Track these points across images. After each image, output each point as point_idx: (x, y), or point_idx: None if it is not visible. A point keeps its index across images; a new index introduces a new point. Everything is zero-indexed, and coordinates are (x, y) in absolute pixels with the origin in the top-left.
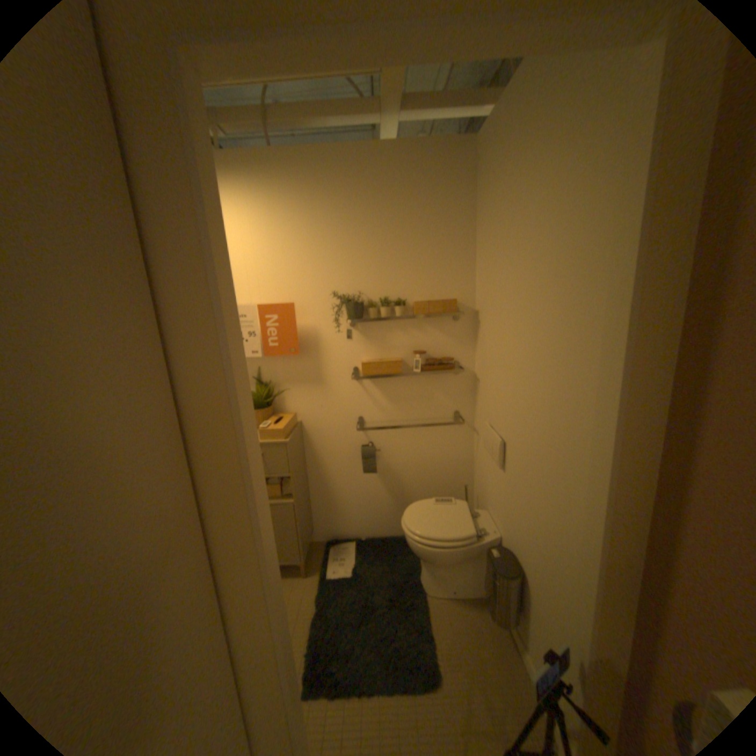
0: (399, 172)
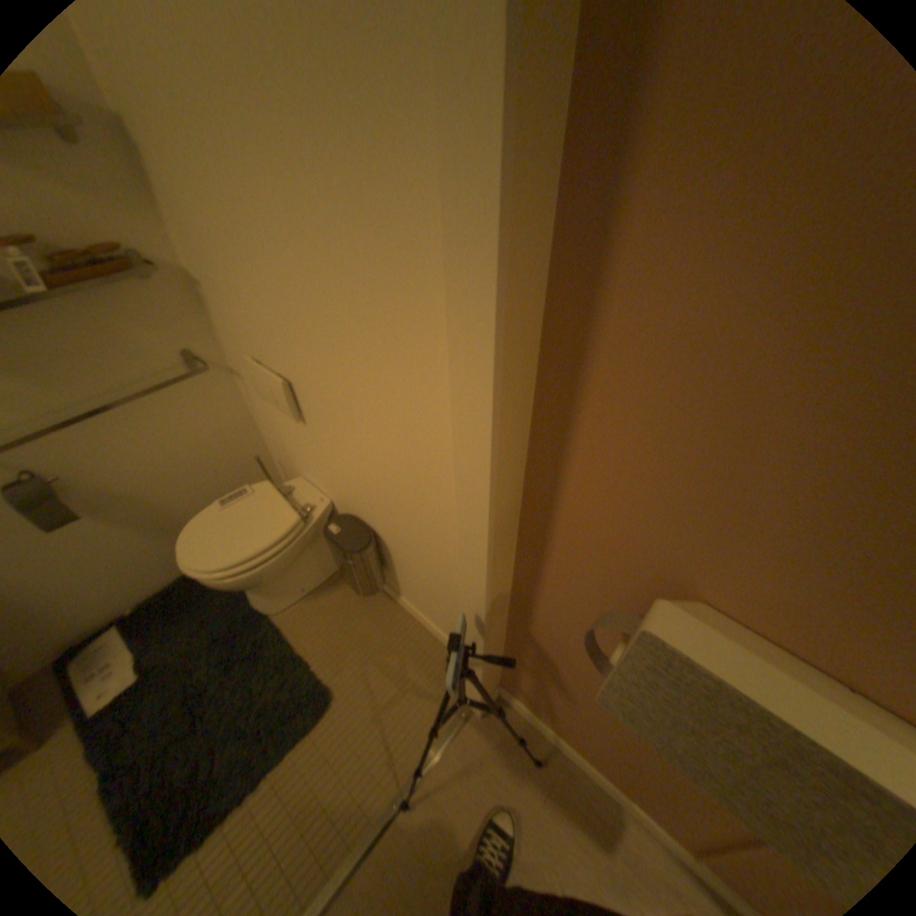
0: None
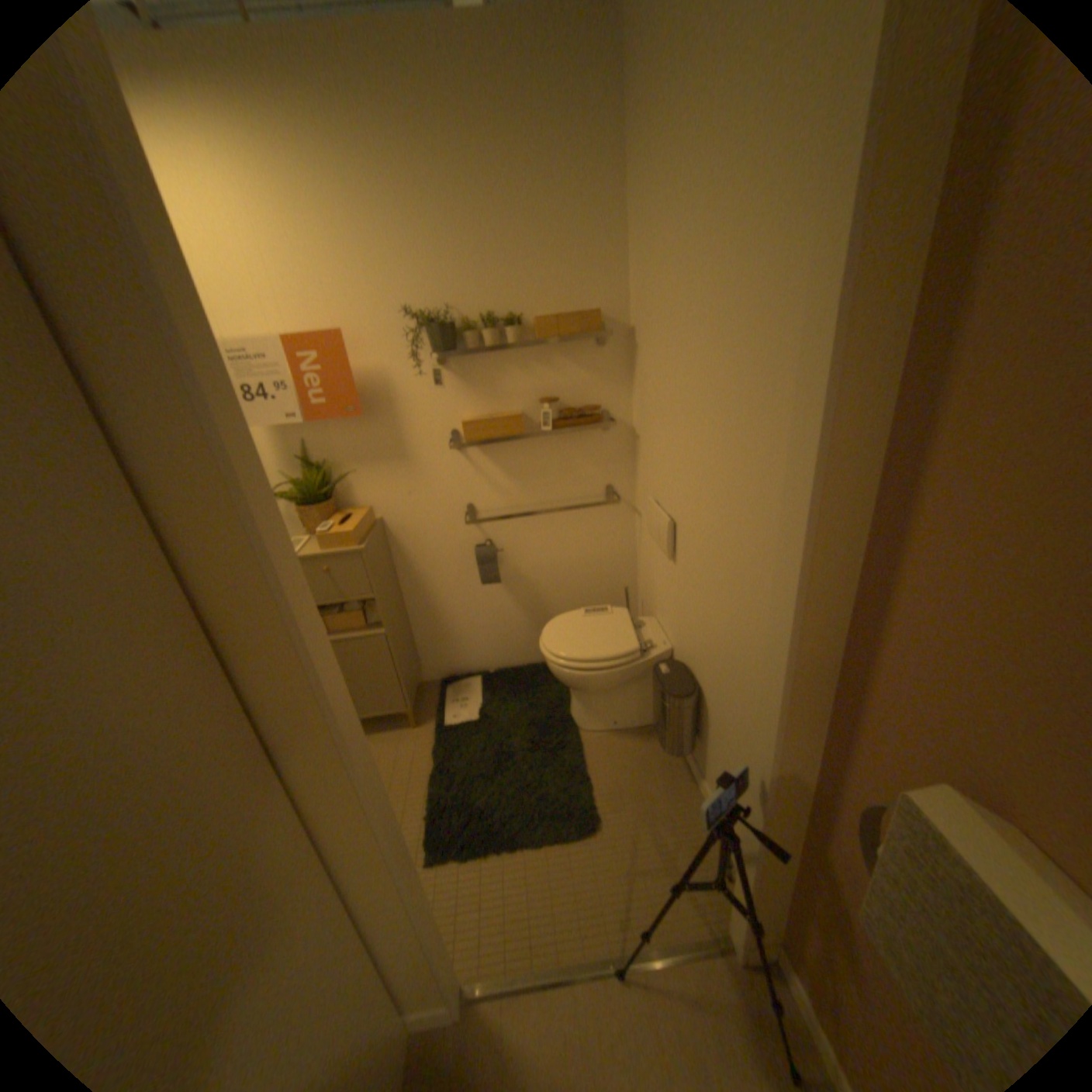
0: (491, 77)
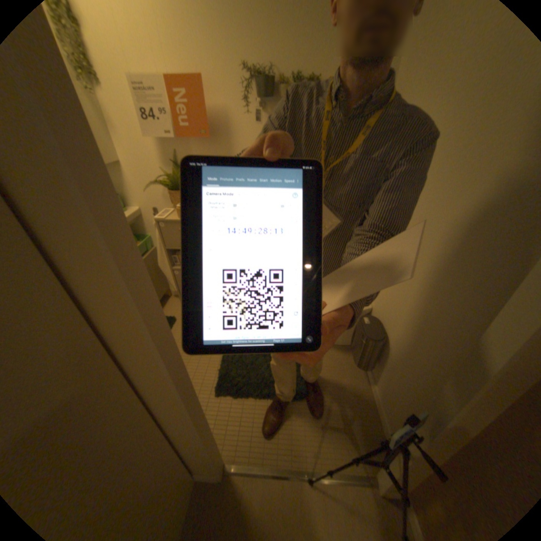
0: None
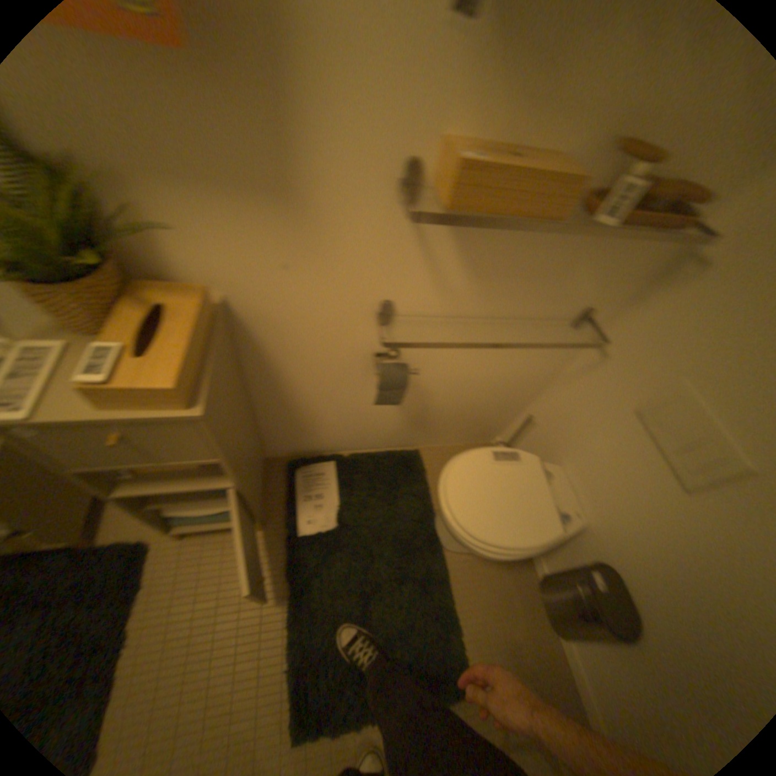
0: None
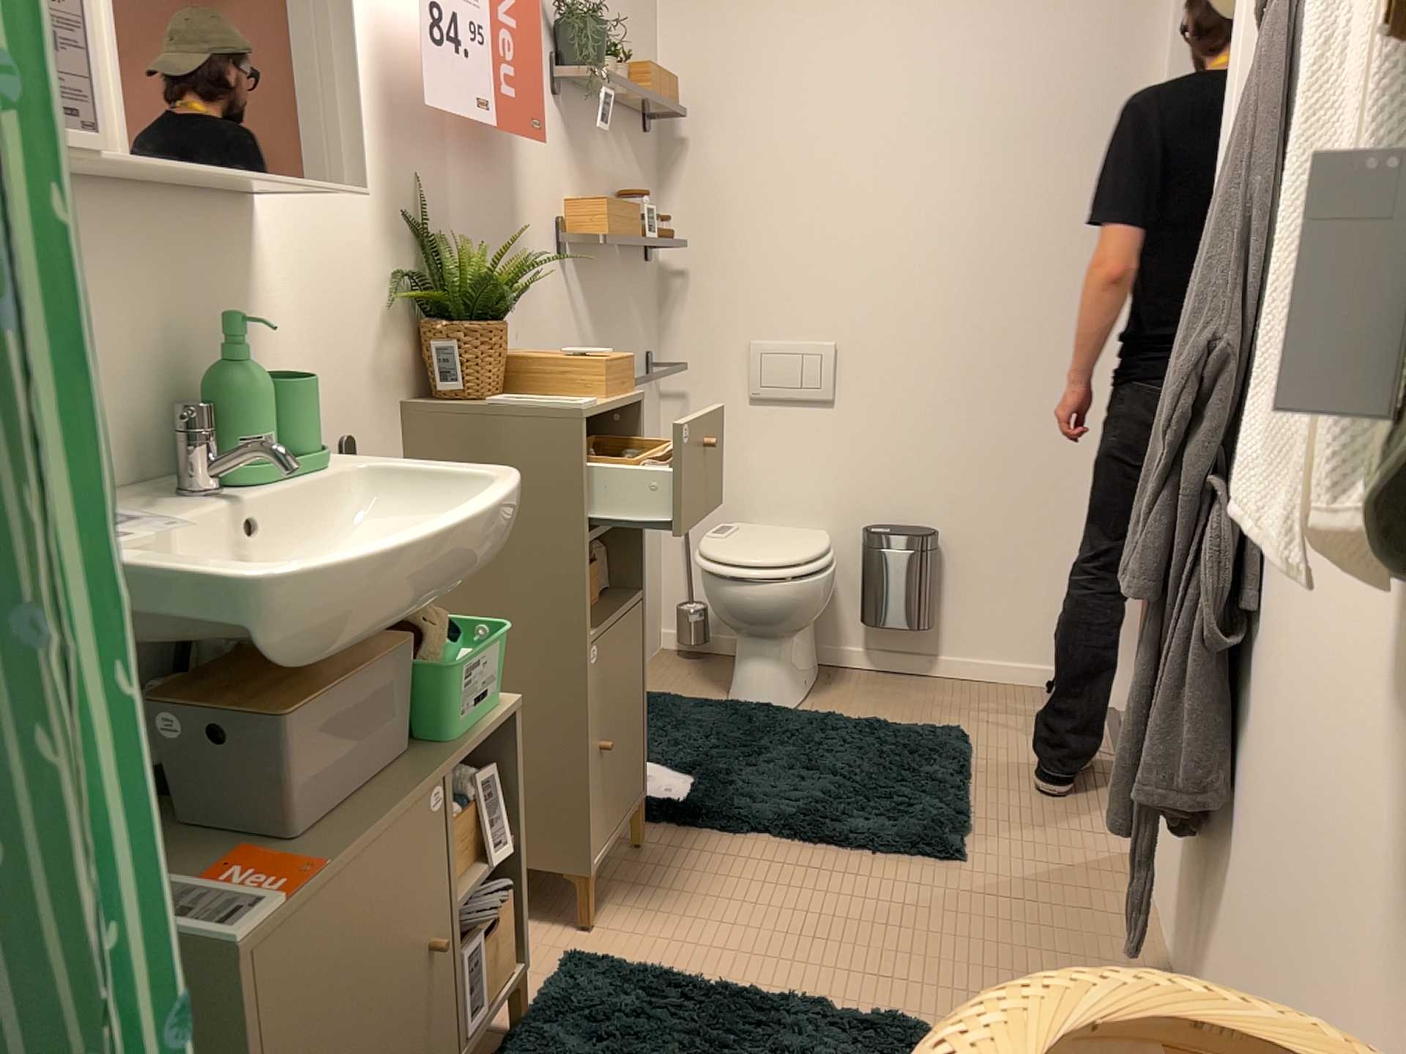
0: None
